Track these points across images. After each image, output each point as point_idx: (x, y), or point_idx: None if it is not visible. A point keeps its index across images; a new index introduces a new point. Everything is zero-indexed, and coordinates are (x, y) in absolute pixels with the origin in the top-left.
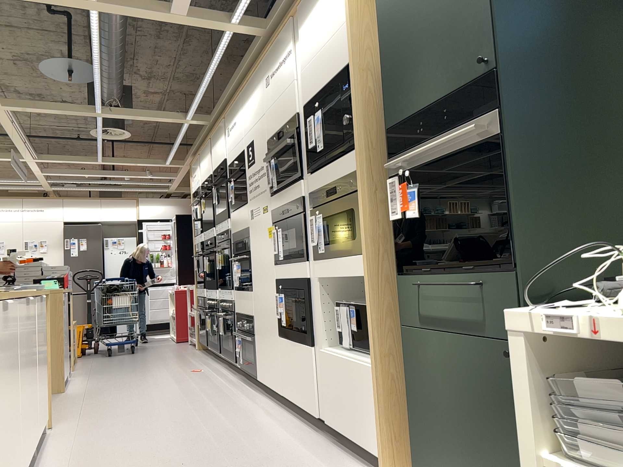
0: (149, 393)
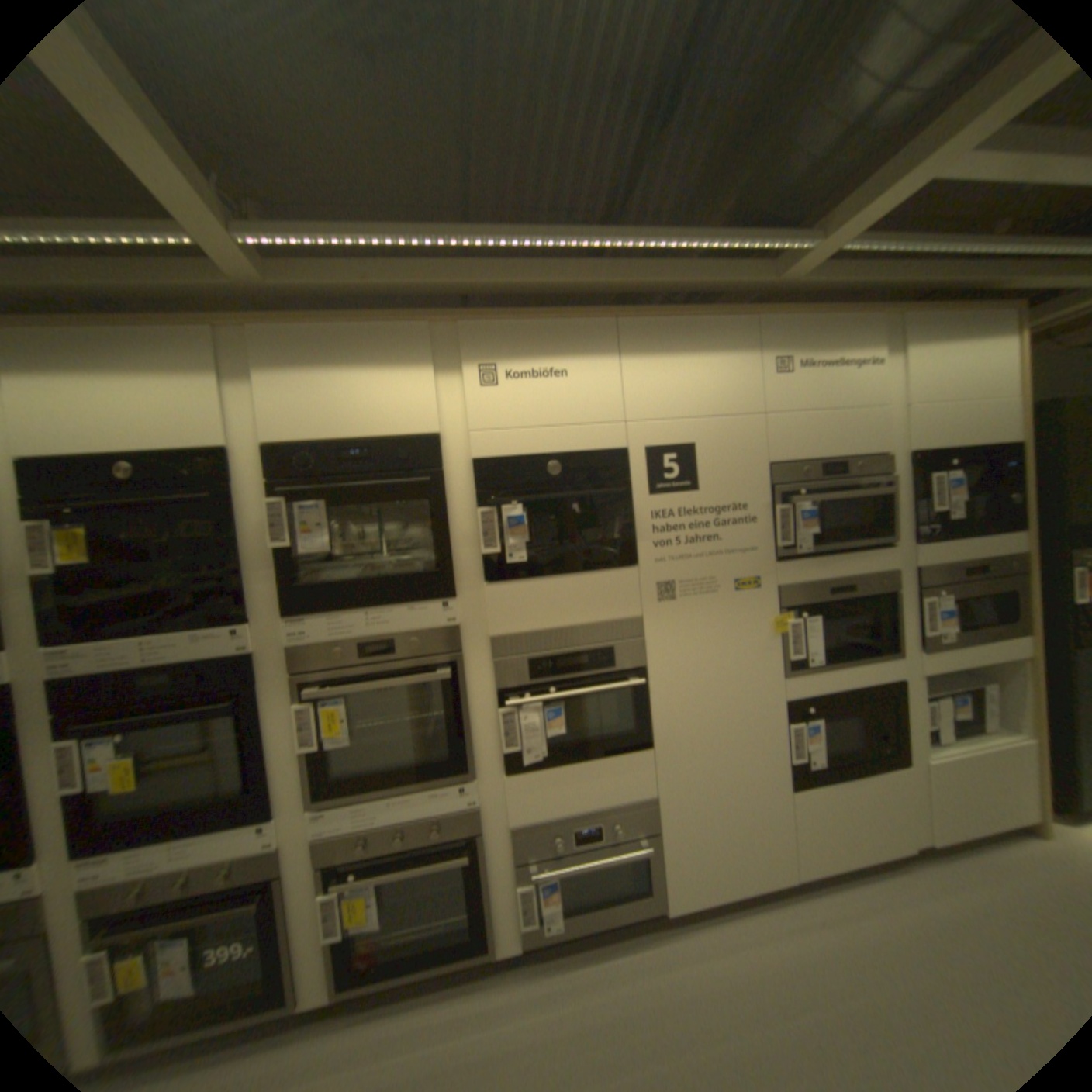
0: None
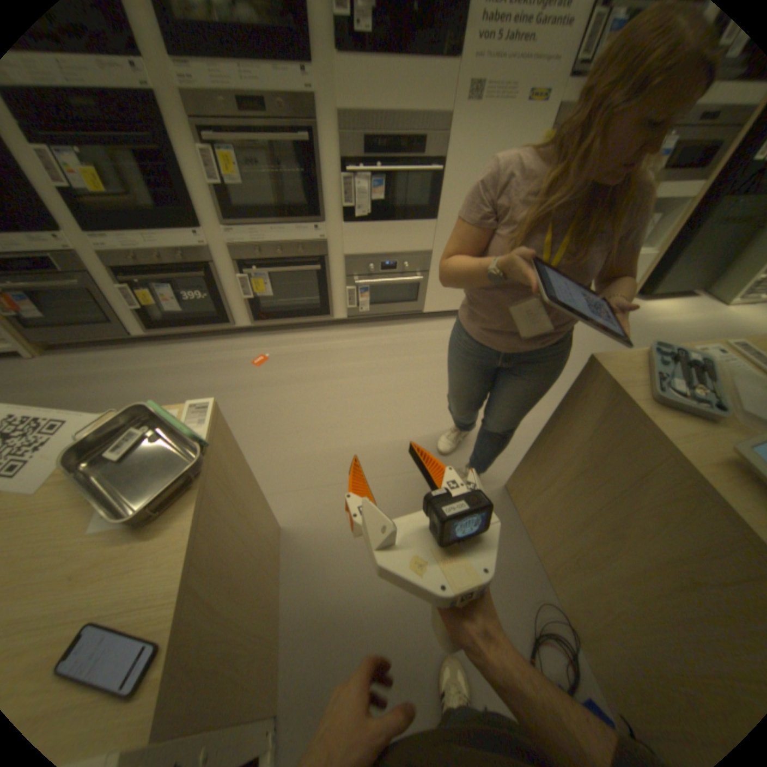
0: (367, 404)
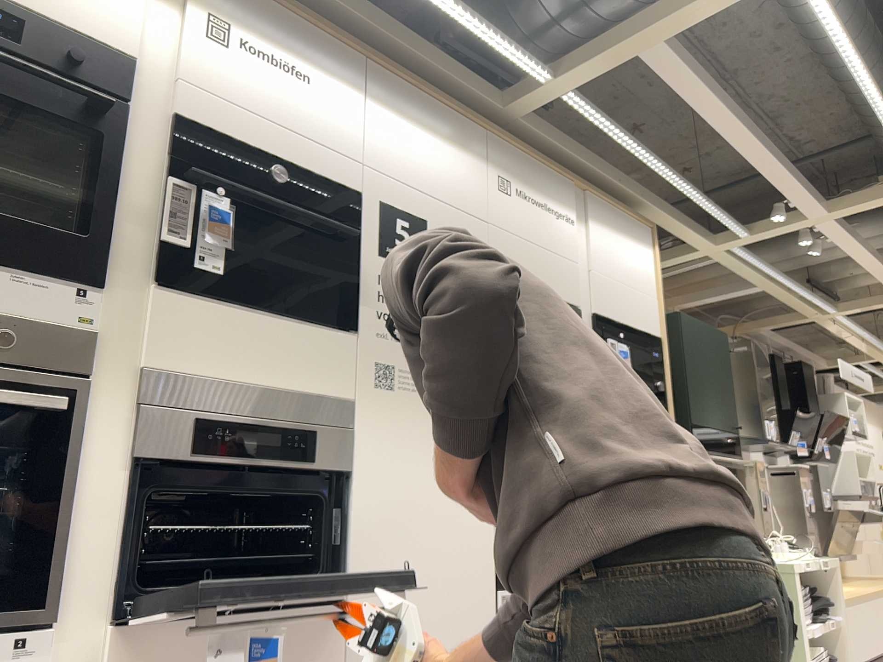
0: None
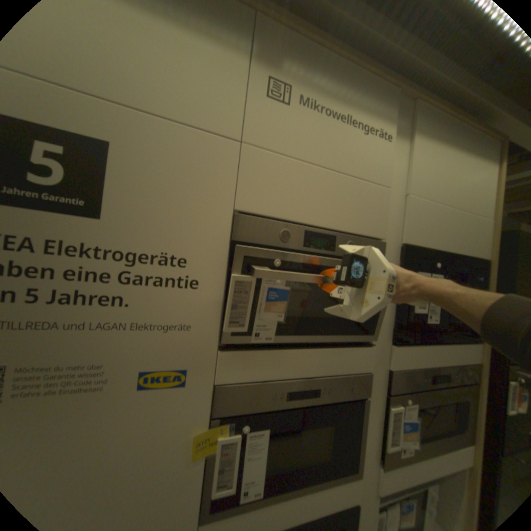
0: None
